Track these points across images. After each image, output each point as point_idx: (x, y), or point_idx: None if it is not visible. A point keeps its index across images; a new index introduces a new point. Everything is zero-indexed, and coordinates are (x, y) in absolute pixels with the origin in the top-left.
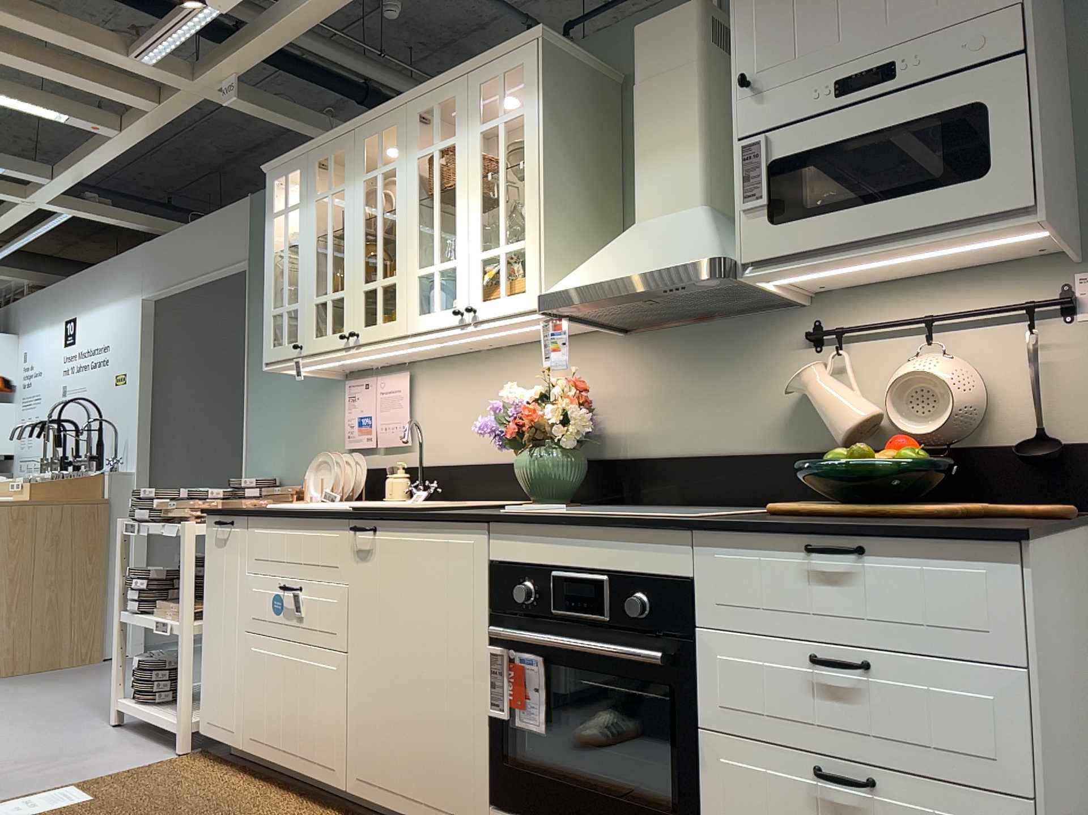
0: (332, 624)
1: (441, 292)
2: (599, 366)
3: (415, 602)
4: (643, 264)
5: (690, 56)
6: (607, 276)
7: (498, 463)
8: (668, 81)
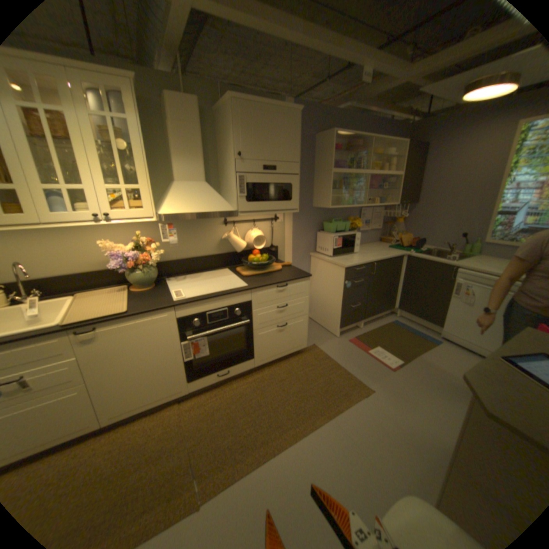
0: (68, 378)
1: (65, 199)
2: (141, 229)
3: (135, 345)
4: (207, 208)
5: (196, 120)
6: (193, 210)
7: (83, 273)
8: (187, 126)
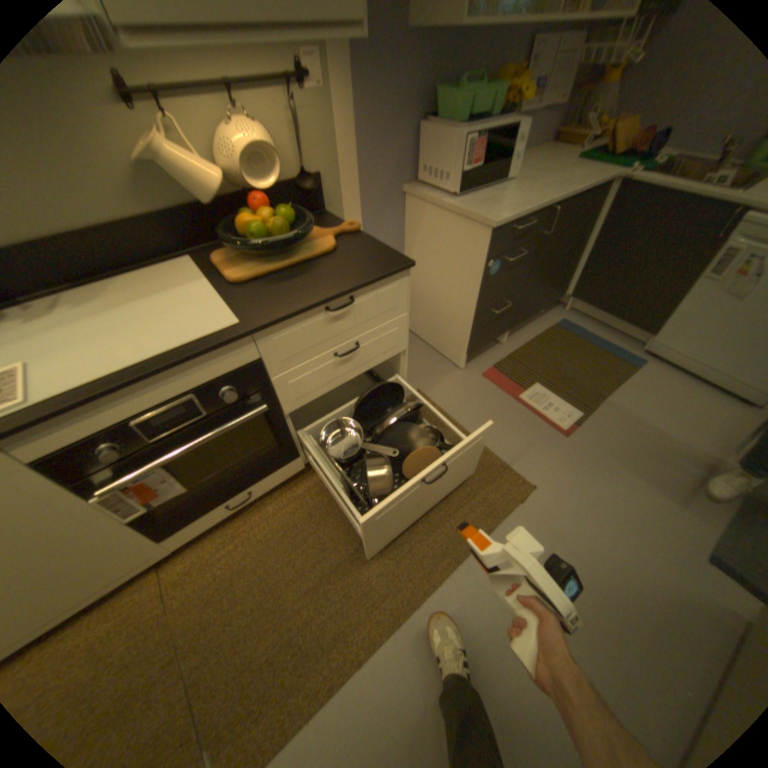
0: None
1: None
2: None
3: None
4: None
5: None
6: None
7: None
8: None
